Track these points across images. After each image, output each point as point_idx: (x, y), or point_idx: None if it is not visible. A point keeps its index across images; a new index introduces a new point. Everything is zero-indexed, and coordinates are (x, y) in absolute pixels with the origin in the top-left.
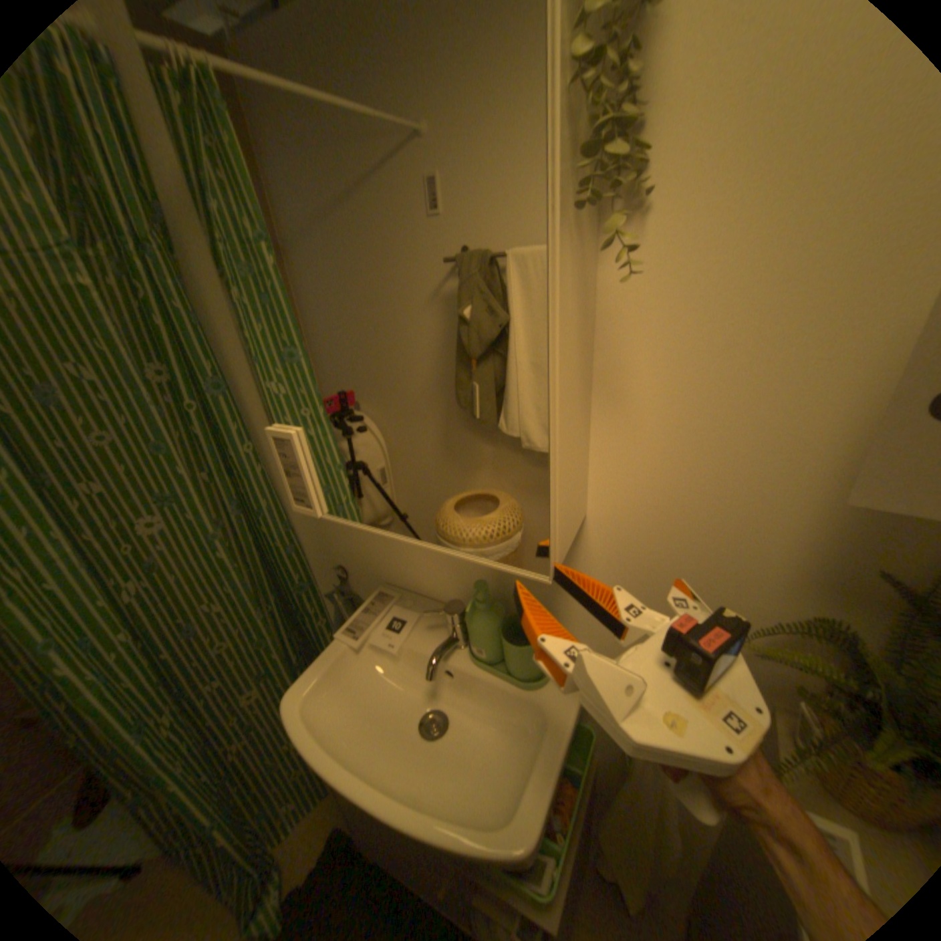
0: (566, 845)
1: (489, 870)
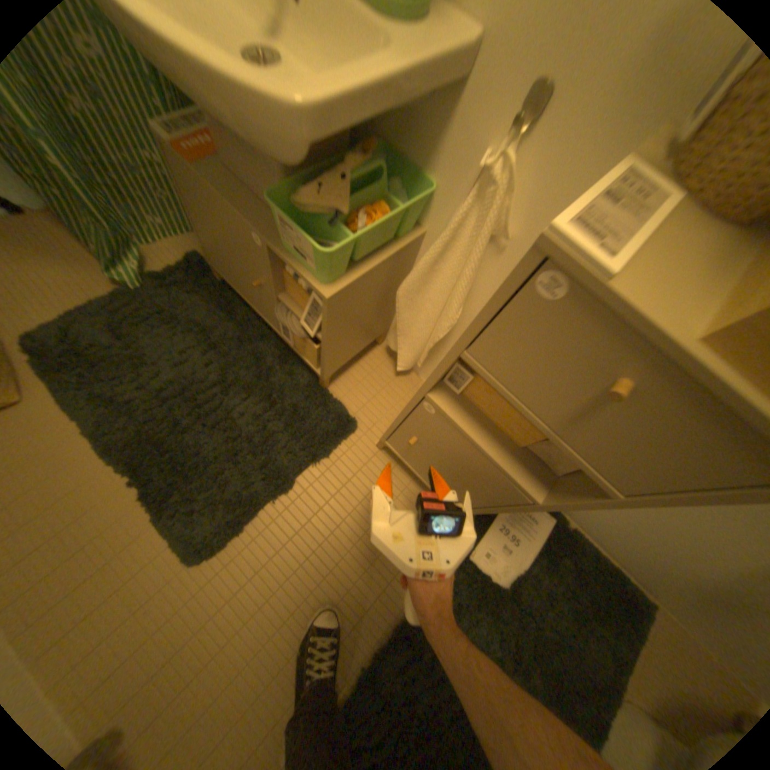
0: (363, 231)
1: (288, 238)
